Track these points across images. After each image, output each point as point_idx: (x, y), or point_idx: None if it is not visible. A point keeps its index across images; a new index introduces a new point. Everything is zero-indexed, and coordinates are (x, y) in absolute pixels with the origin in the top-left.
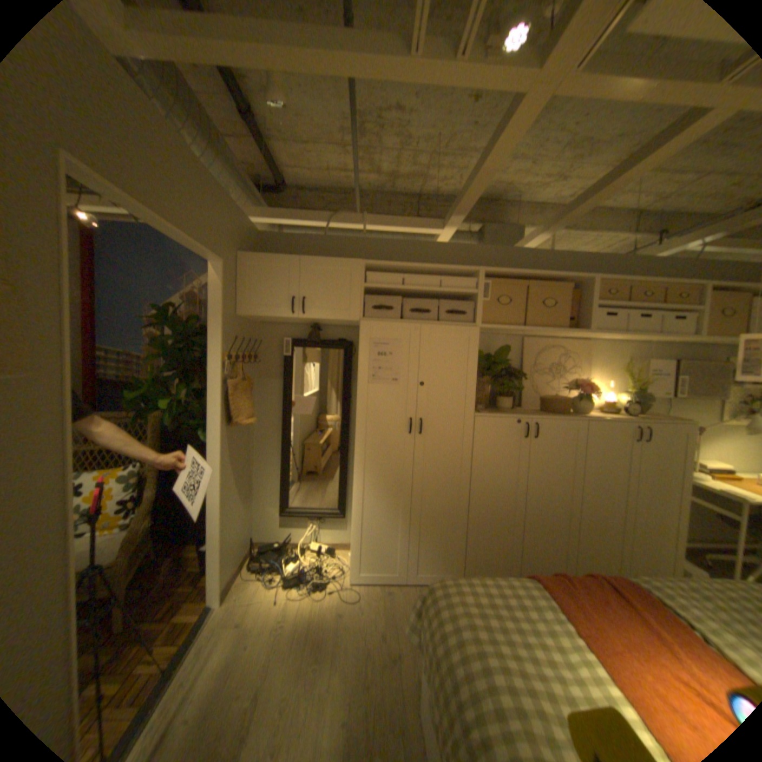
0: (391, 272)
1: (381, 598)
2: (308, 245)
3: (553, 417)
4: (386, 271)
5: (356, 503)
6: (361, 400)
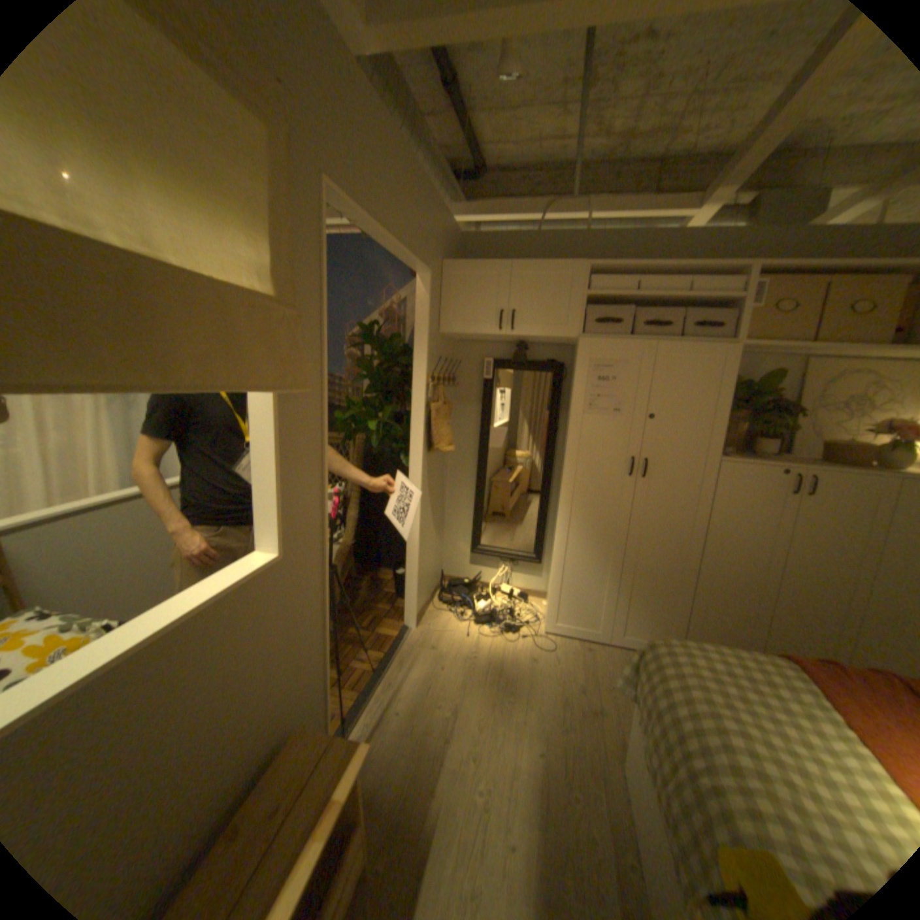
0: (623, 274)
1: (581, 653)
2: (517, 246)
3: (844, 469)
4: (616, 273)
5: (559, 548)
6: (572, 433)
